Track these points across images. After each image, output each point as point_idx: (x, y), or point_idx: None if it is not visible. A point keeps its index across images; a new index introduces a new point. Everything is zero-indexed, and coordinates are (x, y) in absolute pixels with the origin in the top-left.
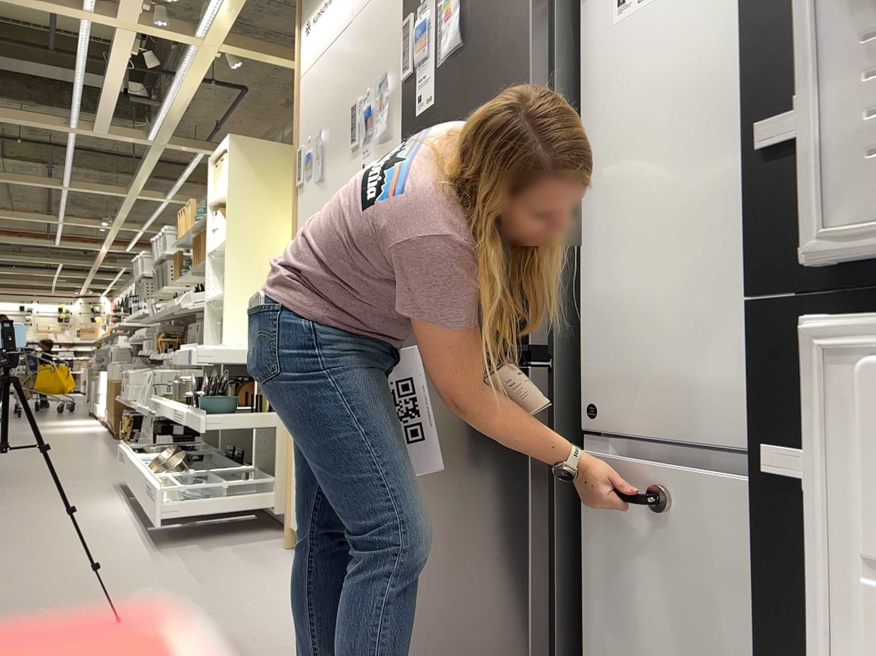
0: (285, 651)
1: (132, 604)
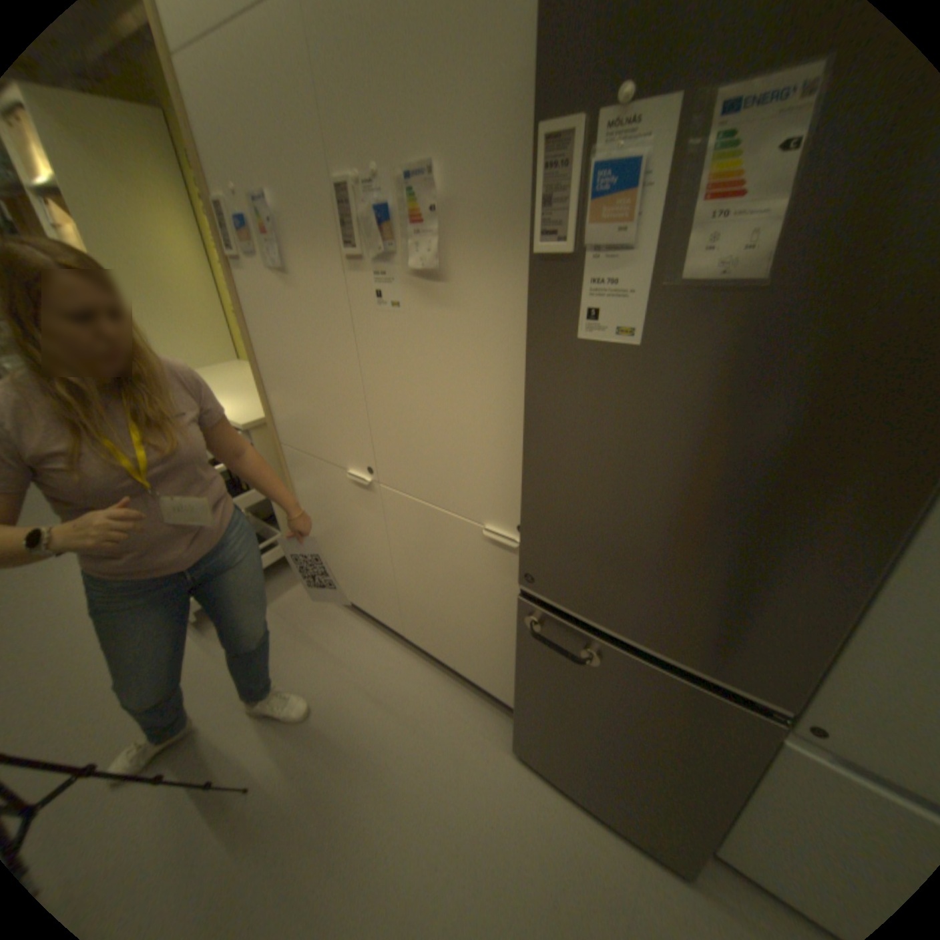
0: (418, 769)
1: (236, 745)
